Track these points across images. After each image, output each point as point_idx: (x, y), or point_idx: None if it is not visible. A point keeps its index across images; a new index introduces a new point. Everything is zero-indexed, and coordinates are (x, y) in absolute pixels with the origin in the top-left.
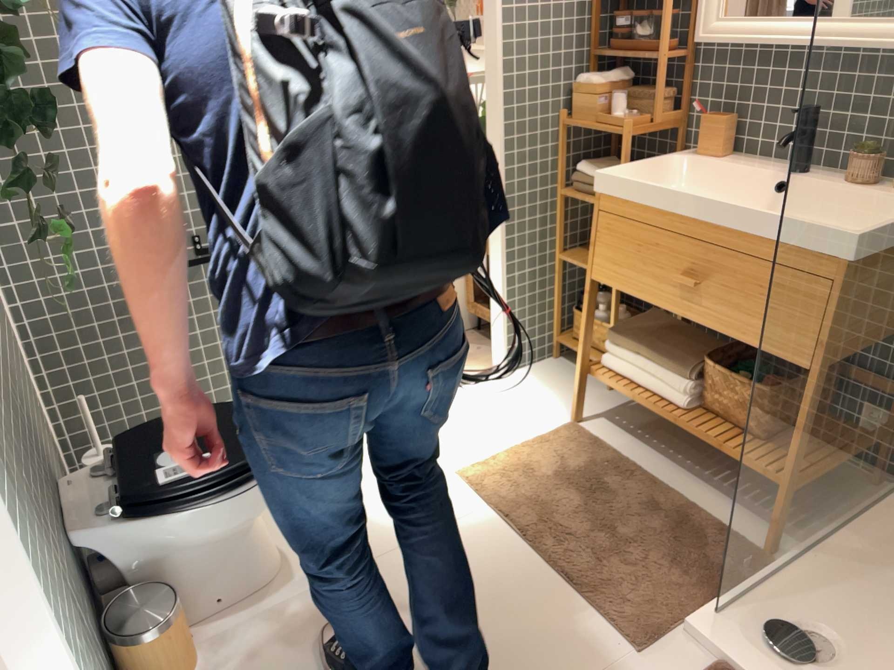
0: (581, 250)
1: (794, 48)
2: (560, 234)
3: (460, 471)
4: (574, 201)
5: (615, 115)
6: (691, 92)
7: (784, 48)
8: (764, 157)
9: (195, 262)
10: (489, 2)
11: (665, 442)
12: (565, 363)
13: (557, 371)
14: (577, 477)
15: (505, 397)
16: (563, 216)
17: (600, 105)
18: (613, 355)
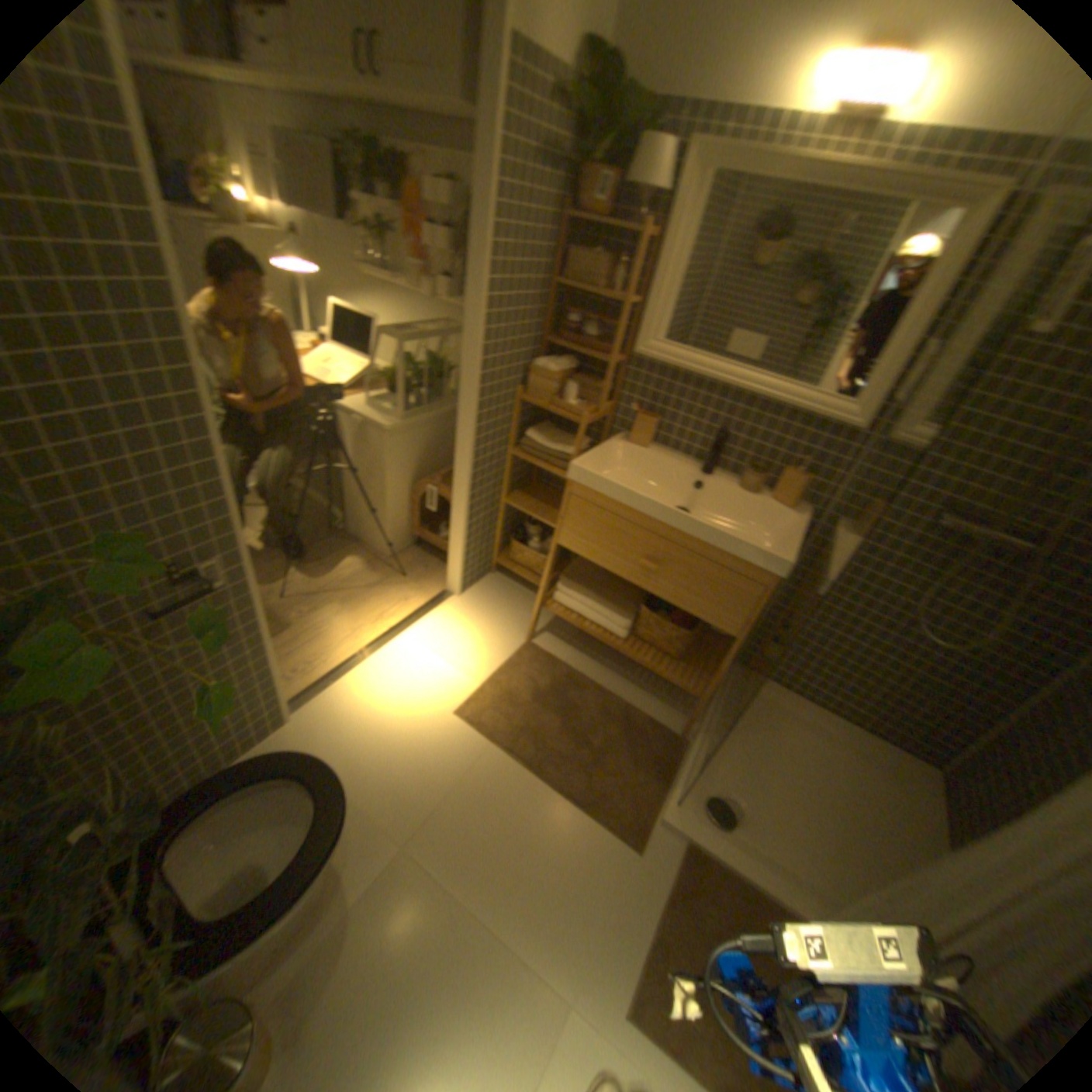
0: (525, 501)
1: (727, 388)
2: (505, 485)
3: (453, 709)
4: (513, 455)
5: (570, 402)
6: (619, 384)
7: (719, 385)
8: (671, 446)
9: (174, 603)
10: (469, 283)
11: (591, 647)
12: (498, 577)
13: (495, 586)
14: (546, 696)
15: (464, 620)
16: (506, 468)
17: (547, 383)
18: (557, 590)
